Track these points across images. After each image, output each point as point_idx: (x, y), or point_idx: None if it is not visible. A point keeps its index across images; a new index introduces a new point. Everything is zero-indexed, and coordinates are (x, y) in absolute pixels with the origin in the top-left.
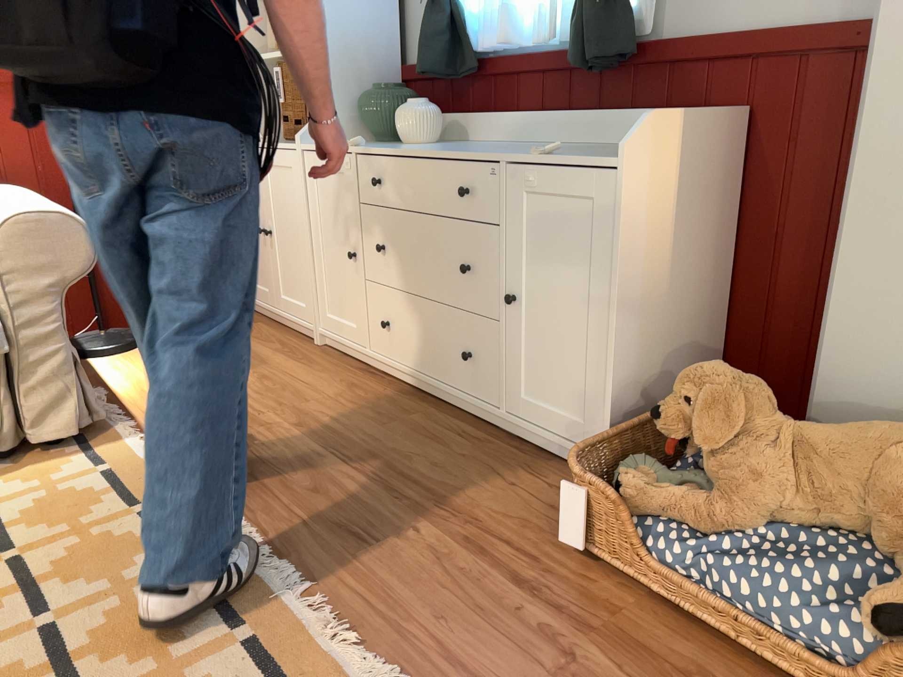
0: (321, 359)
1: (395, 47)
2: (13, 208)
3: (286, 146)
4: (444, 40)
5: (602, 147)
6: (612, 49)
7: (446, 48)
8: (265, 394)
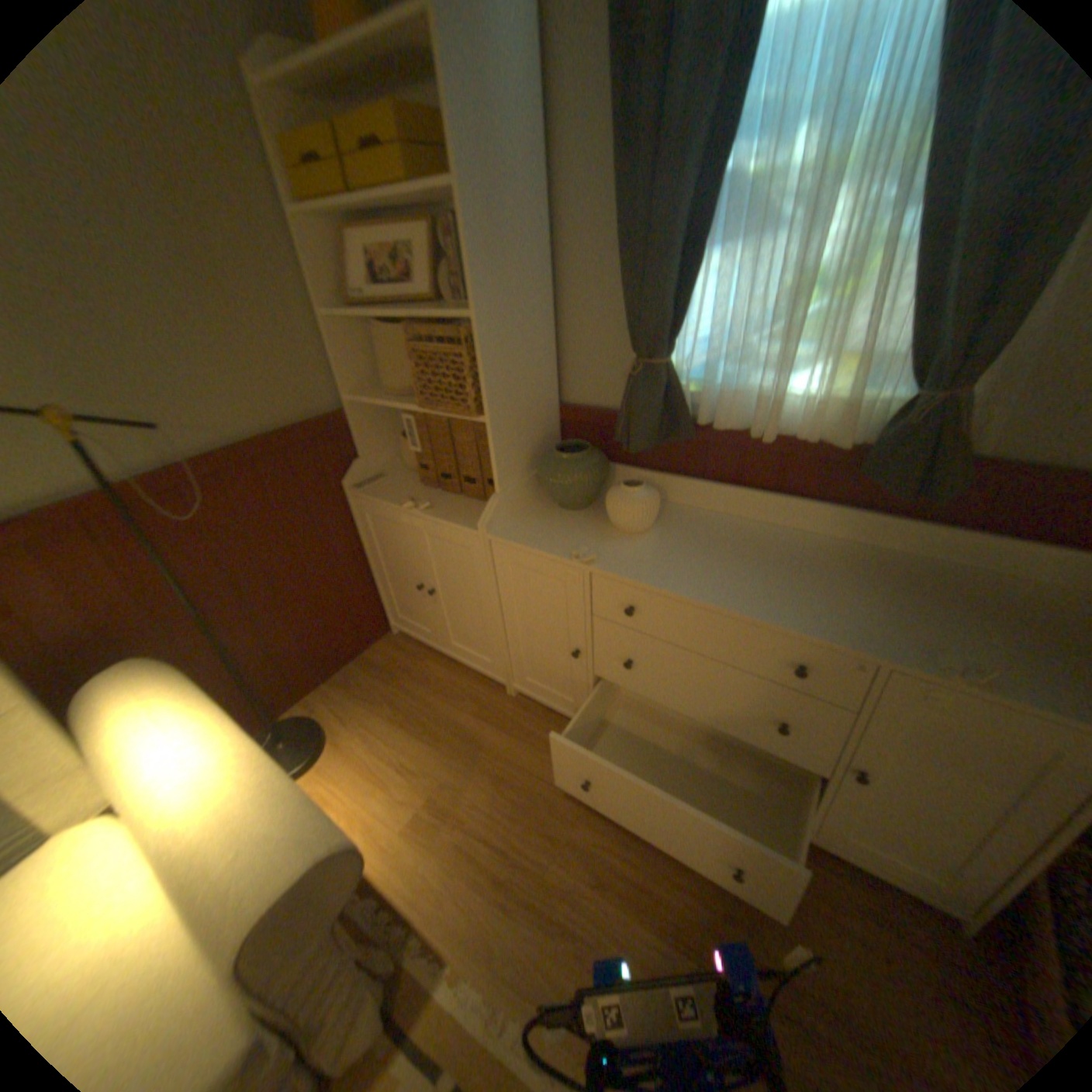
0: (533, 724)
1: (556, 384)
2: (218, 847)
3: (455, 519)
4: (663, 410)
5: (898, 561)
6: (966, 484)
7: (664, 418)
8: (521, 818)
